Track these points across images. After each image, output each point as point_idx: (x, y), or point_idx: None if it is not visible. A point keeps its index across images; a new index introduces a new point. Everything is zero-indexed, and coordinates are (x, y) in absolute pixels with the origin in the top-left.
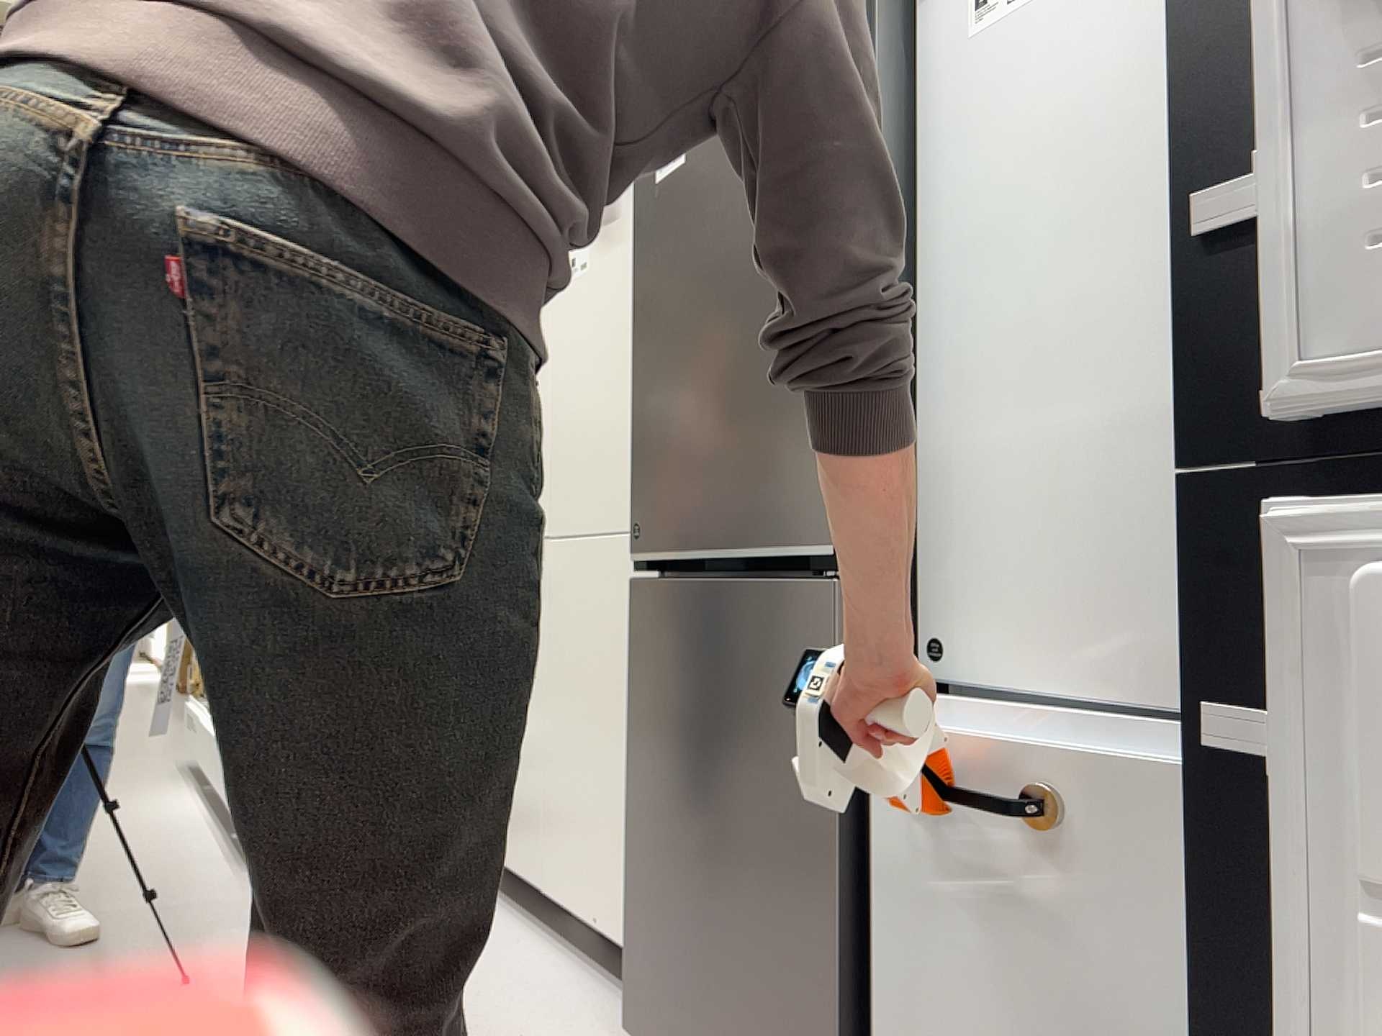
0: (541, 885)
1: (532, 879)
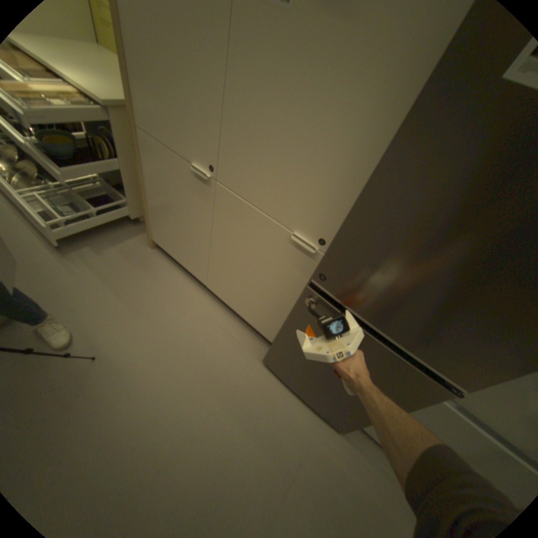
0: (207, 284)
1: (202, 280)
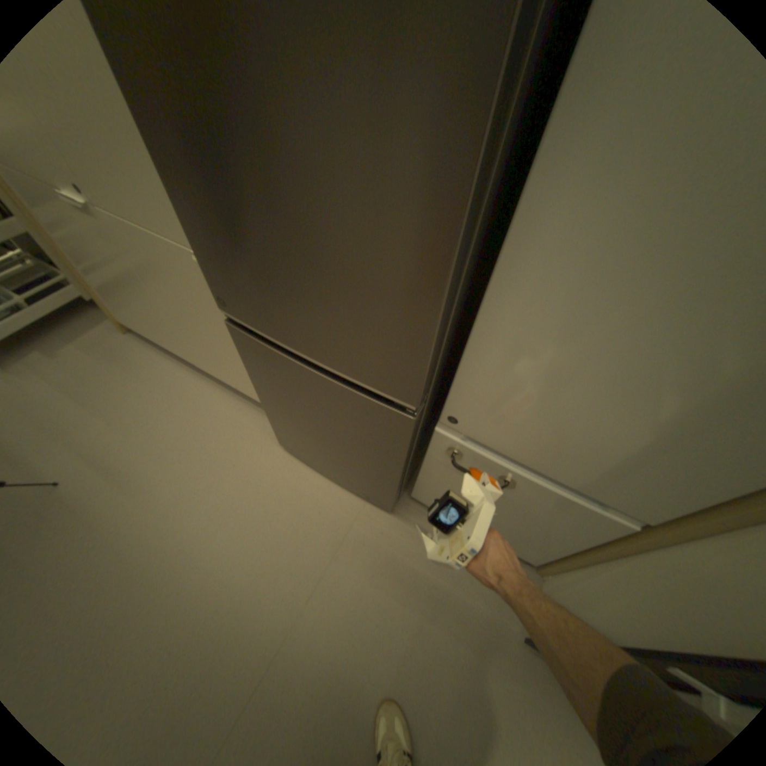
0: (194, 362)
1: (187, 358)
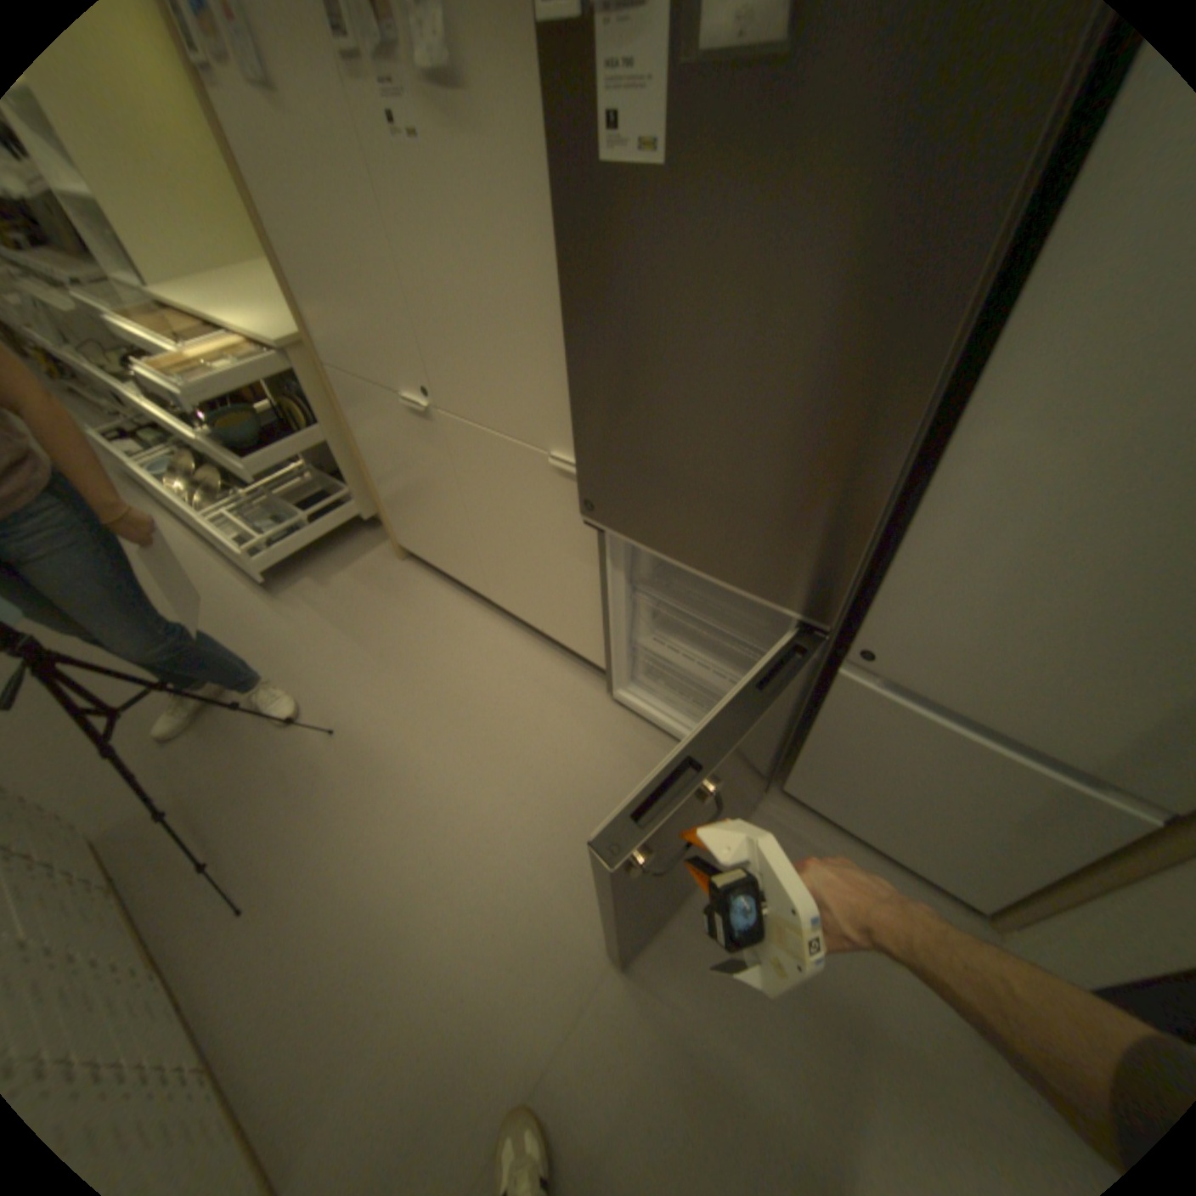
0: (490, 596)
1: (481, 591)
